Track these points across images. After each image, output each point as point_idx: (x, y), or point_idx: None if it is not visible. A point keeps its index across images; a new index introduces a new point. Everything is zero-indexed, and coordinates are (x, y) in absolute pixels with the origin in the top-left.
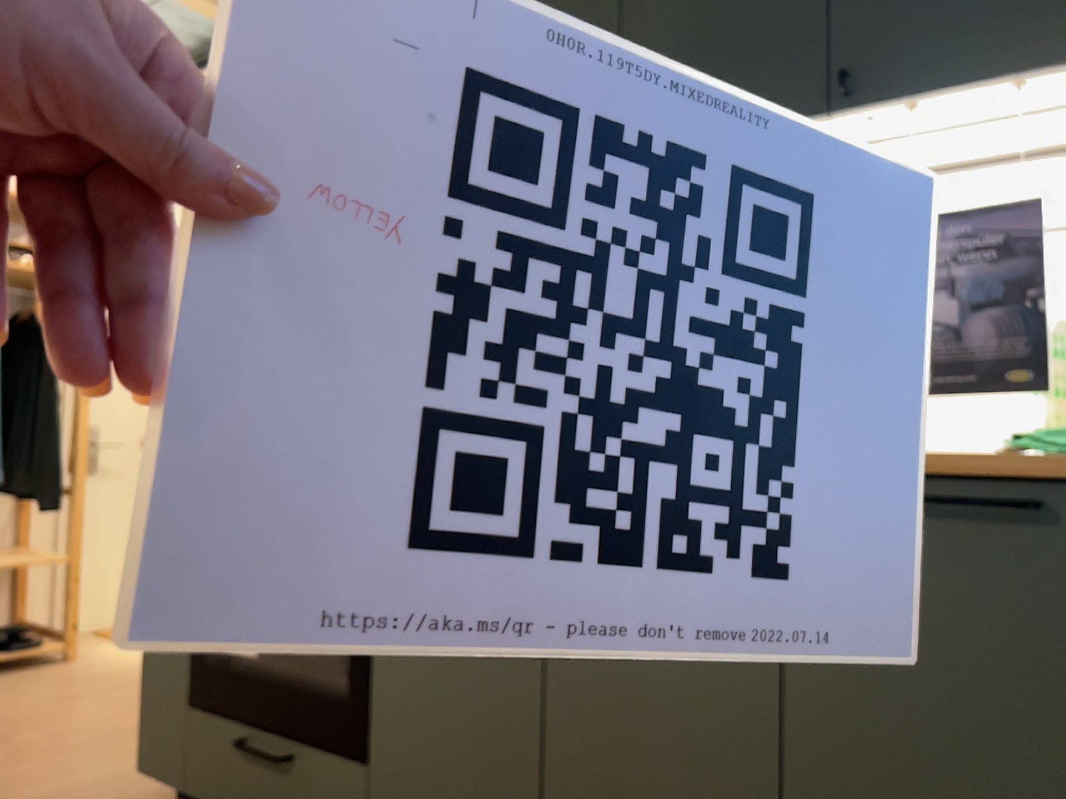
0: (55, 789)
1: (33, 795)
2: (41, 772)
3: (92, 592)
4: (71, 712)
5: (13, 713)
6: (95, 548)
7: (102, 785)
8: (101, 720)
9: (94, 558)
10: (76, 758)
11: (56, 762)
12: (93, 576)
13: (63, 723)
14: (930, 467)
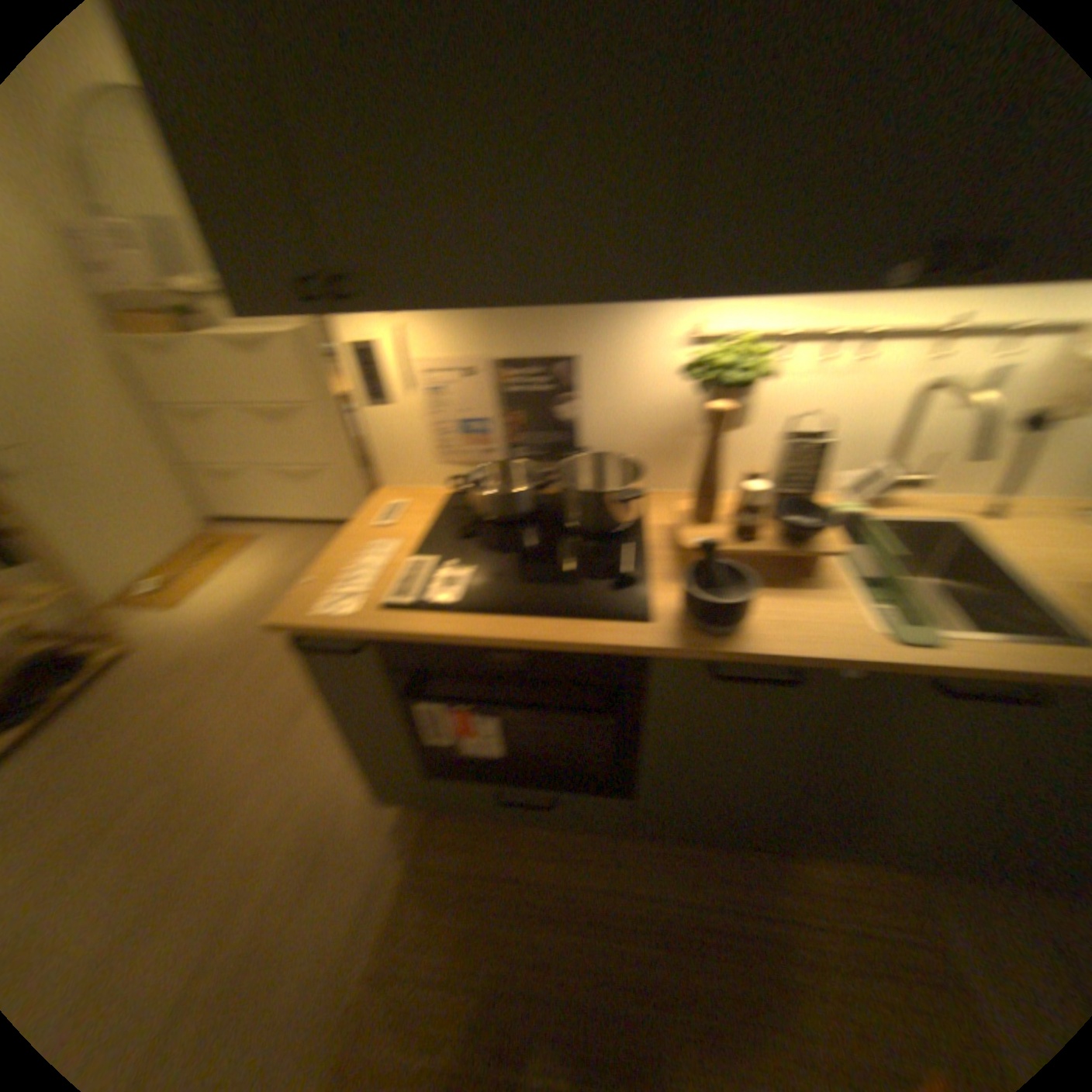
0: (300, 815)
1: (289, 830)
2: (267, 801)
3: (99, 572)
4: (215, 715)
5: (164, 739)
6: (74, 541)
7: (332, 792)
8: (252, 715)
9: (80, 549)
10: (278, 770)
11: (268, 783)
12: (90, 561)
13: (222, 732)
14: None
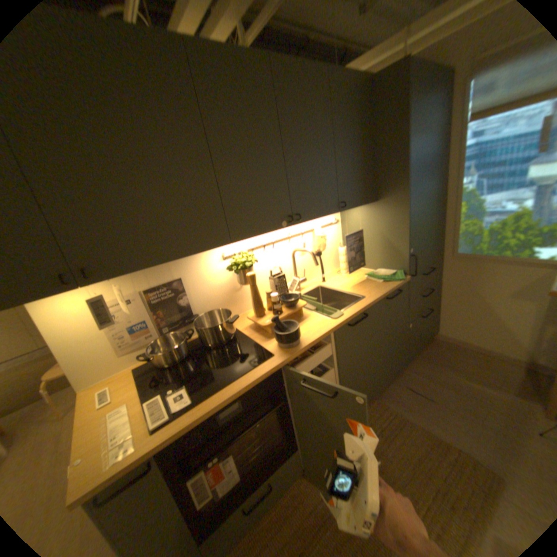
0: None
1: None
2: None
3: None
4: None
5: None
6: None
7: None
8: None
9: None
10: None
11: None
12: None
13: None
14: (390, 291)
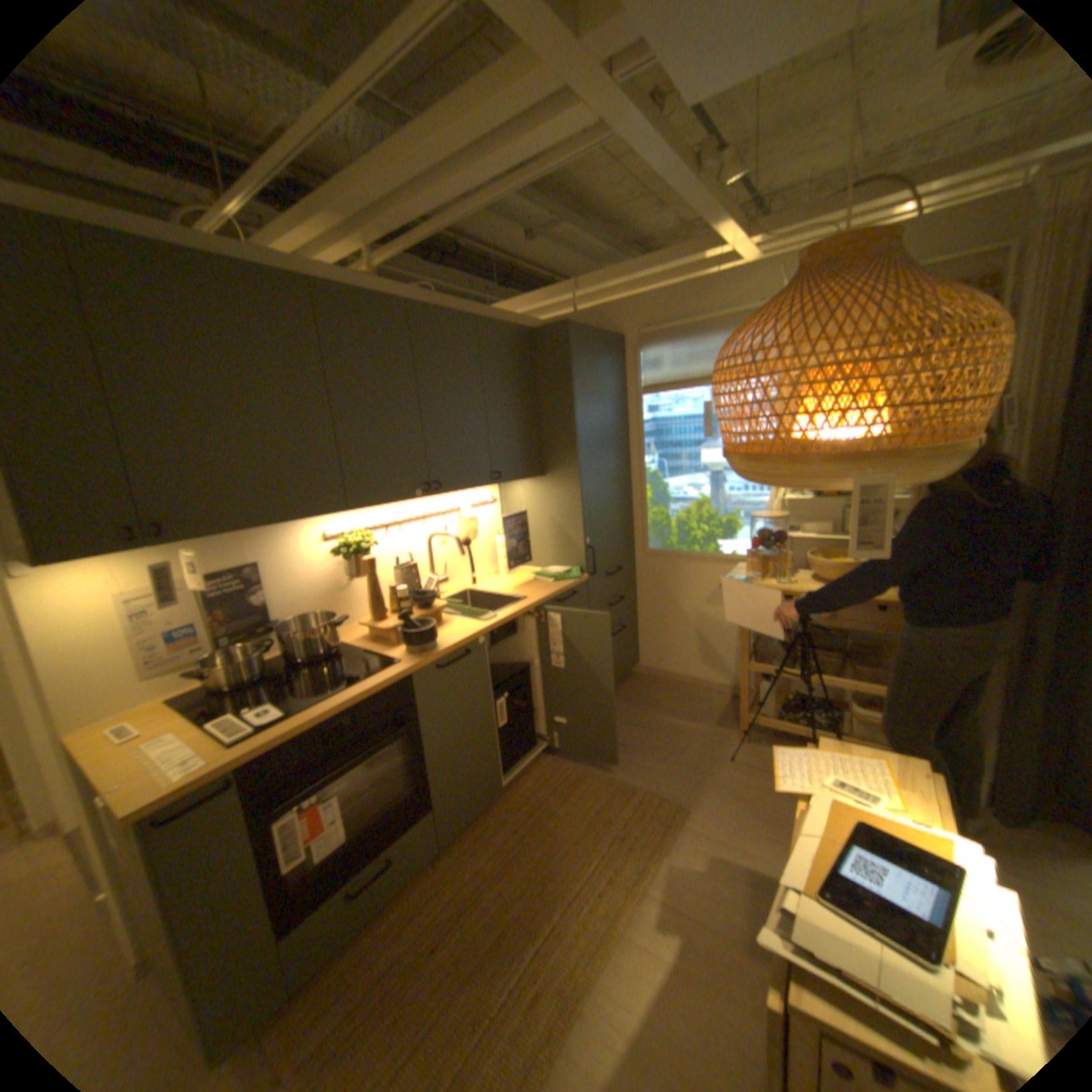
0: None
1: None
2: None
3: None
4: None
5: None
6: None
7: None
8: None
9: None
10: None
11: None
12: None
13: None
14: (561, 592)
